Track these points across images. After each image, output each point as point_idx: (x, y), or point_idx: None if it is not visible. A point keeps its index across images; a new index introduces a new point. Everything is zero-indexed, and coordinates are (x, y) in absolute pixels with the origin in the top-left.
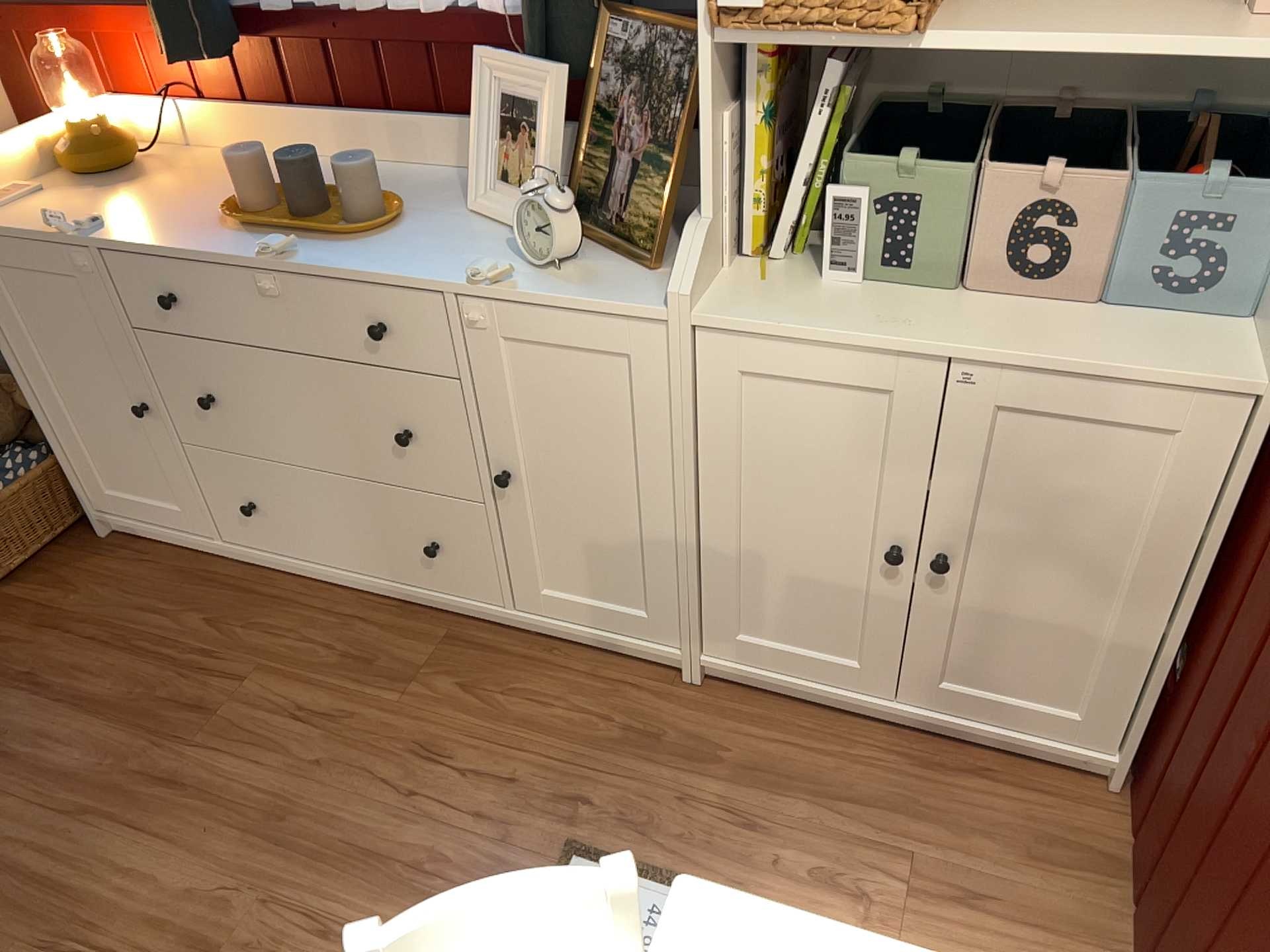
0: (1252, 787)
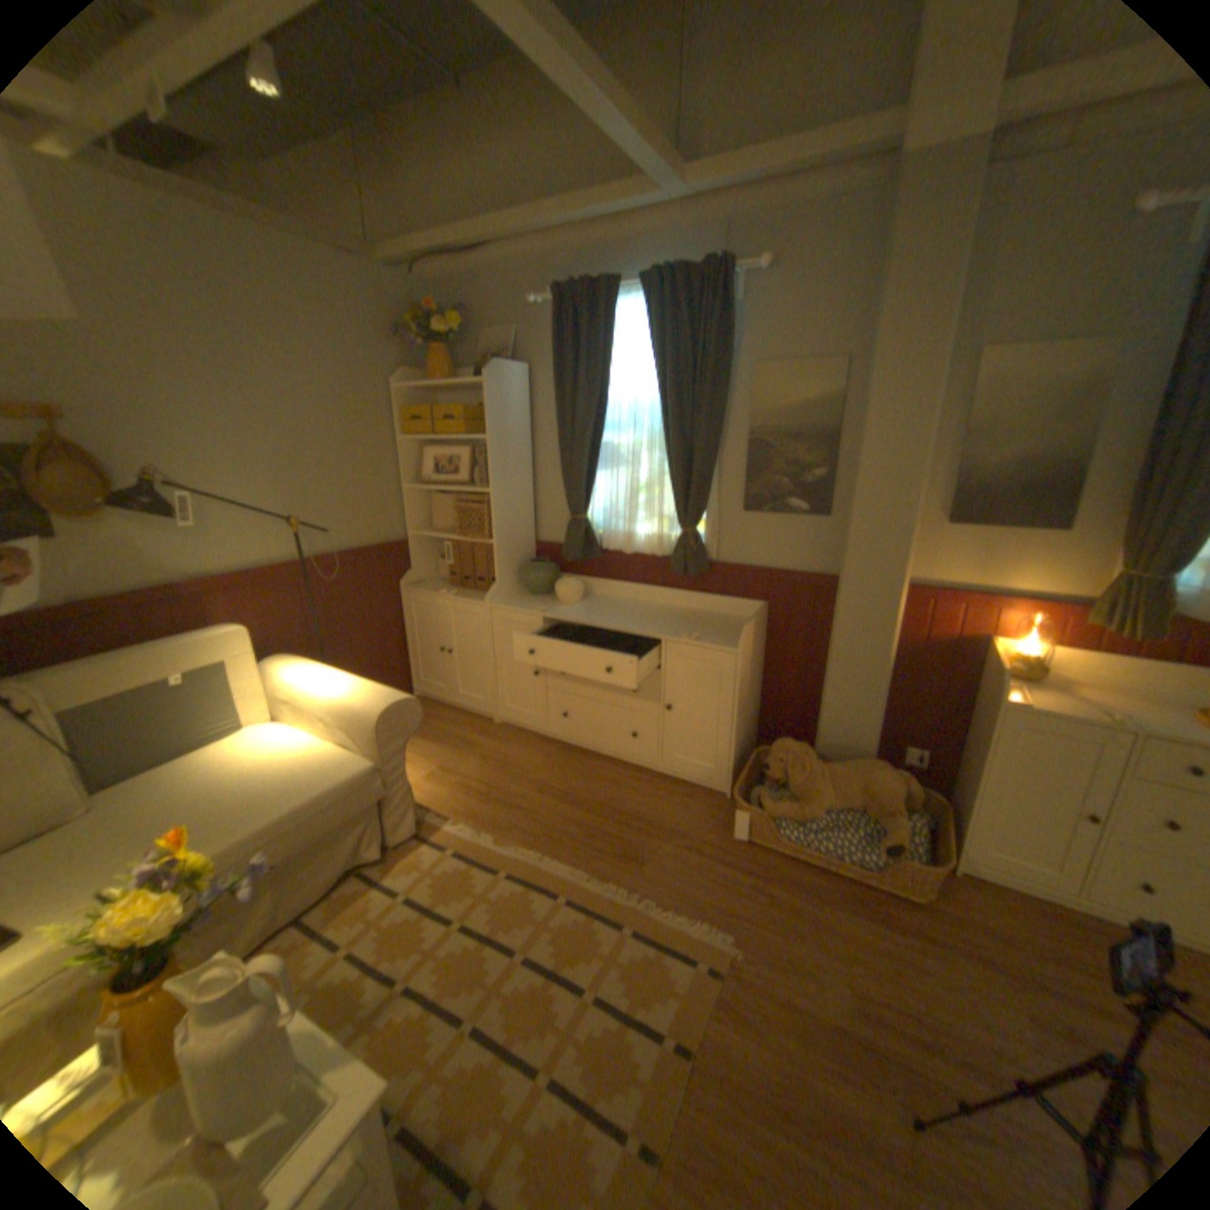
0: None
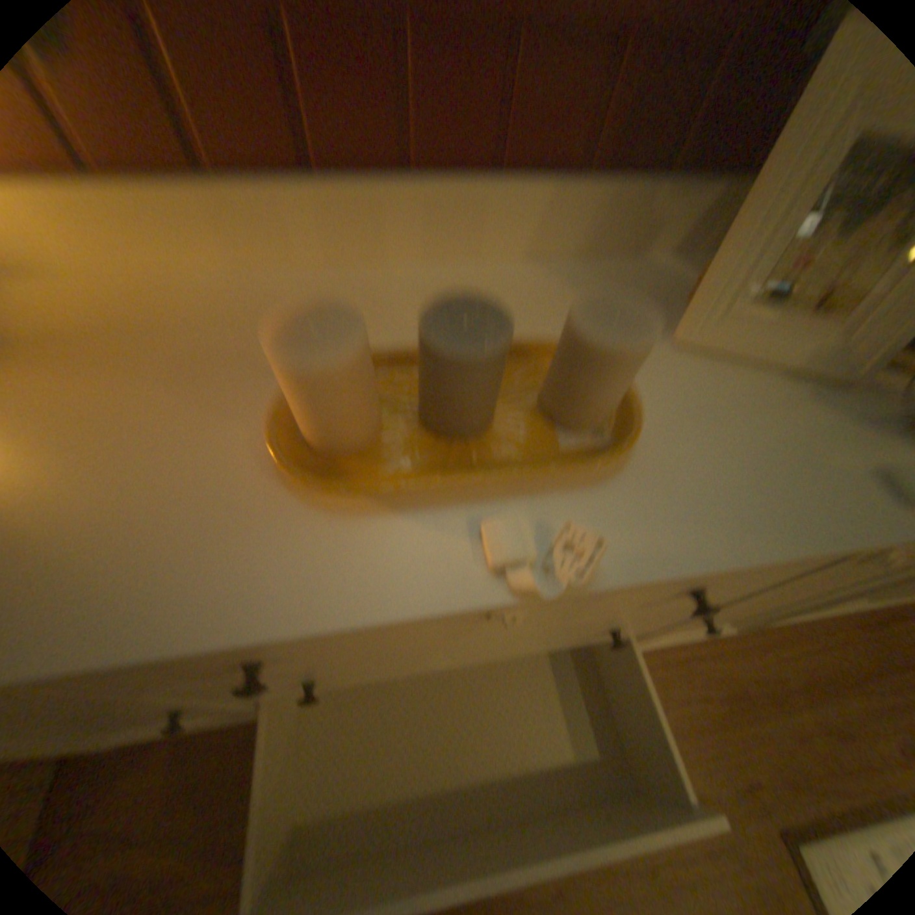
0: None
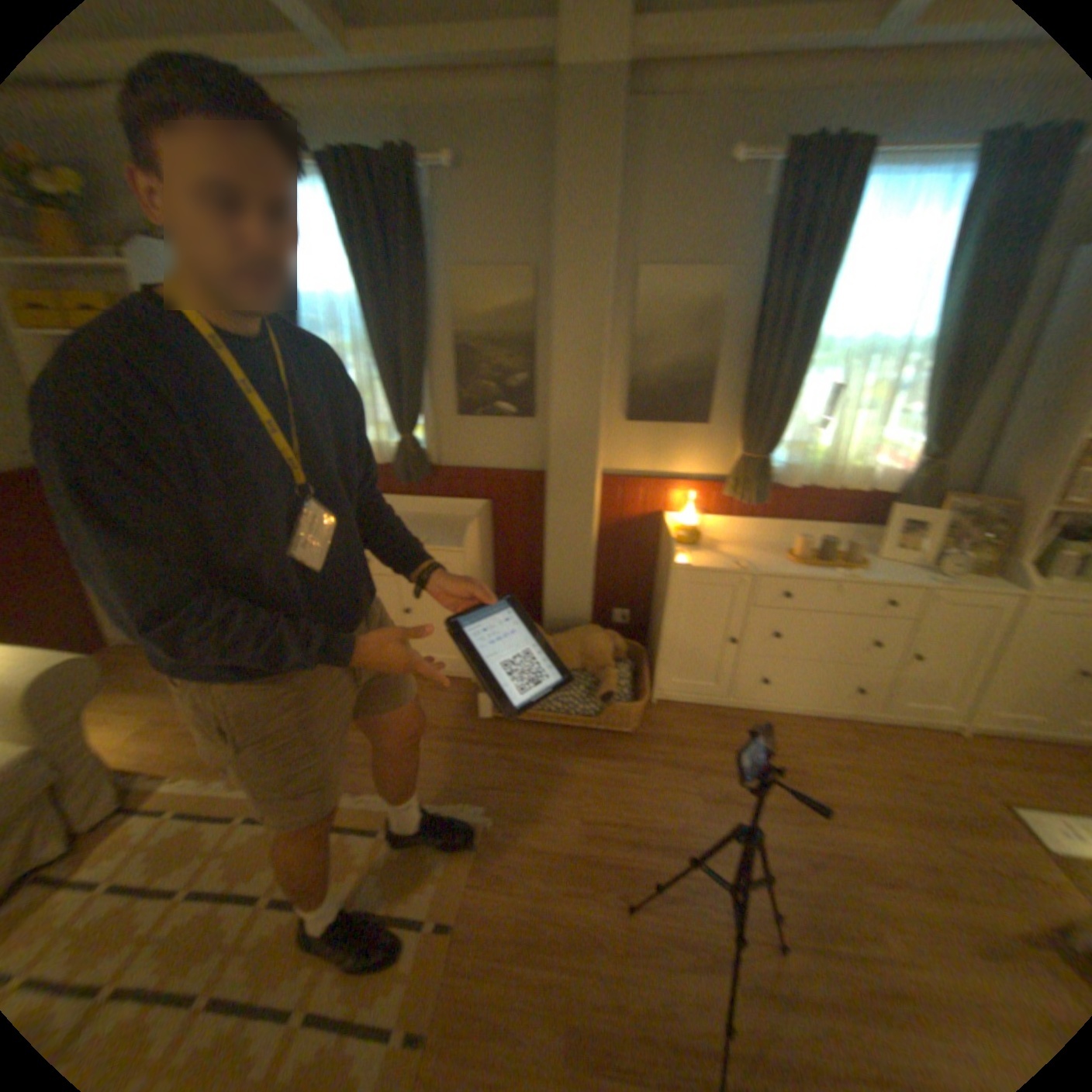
0: None
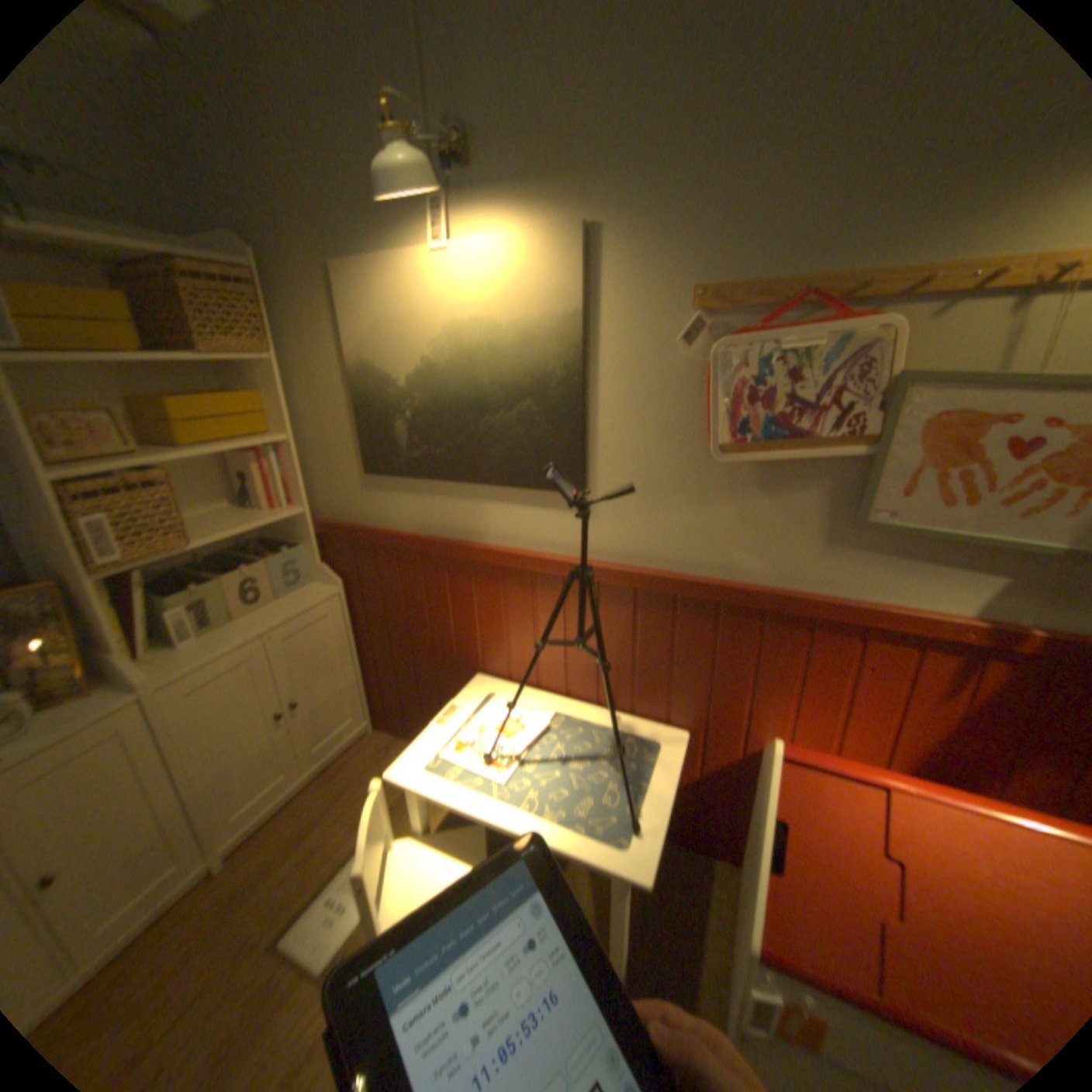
0: (415, 666)
